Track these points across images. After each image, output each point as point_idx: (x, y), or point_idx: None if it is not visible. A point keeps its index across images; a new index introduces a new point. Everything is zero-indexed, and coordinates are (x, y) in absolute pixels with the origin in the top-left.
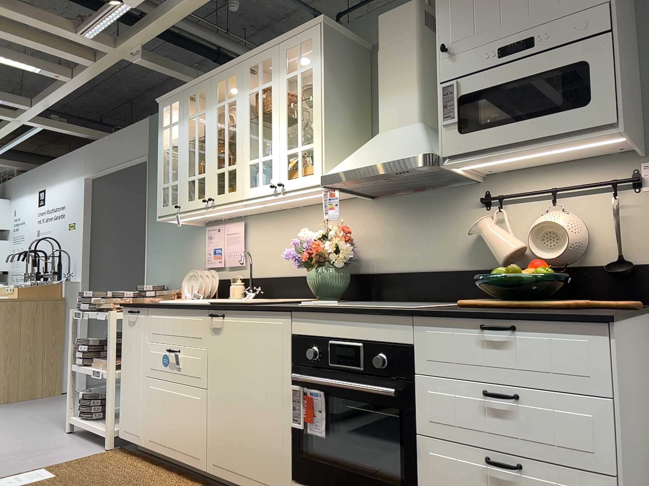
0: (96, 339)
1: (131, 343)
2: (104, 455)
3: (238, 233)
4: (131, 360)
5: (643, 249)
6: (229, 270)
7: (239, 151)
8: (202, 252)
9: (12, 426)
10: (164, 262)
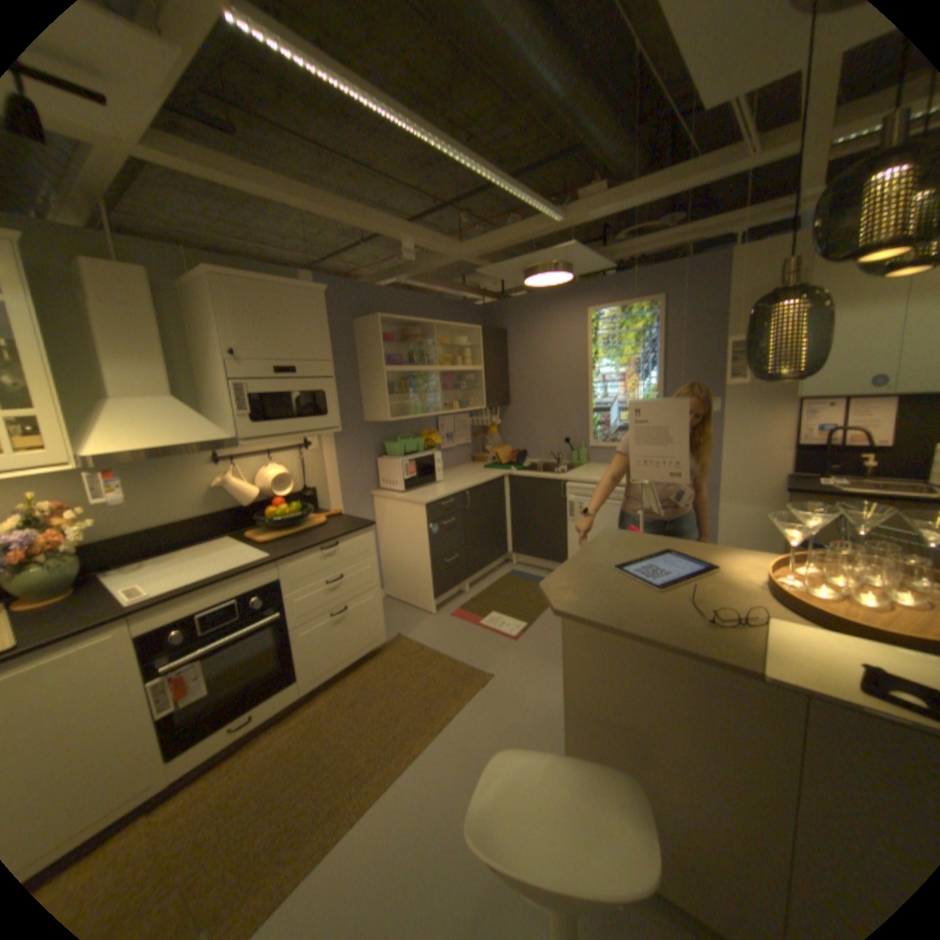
0: None
1: None
2: None
3: None
4: None
5: (313, 480)
6: None
7: None
8: None
9: None
10: None
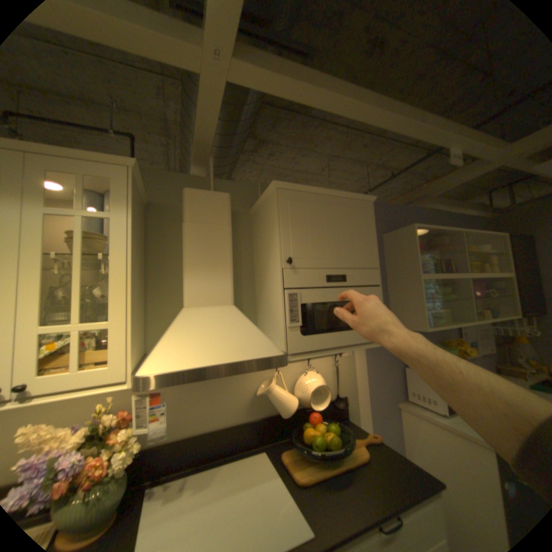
0: None
1: None
2: None
3: None
4: None
5: (344, 388)
6: None
7: None
8: None
9: None
10: None
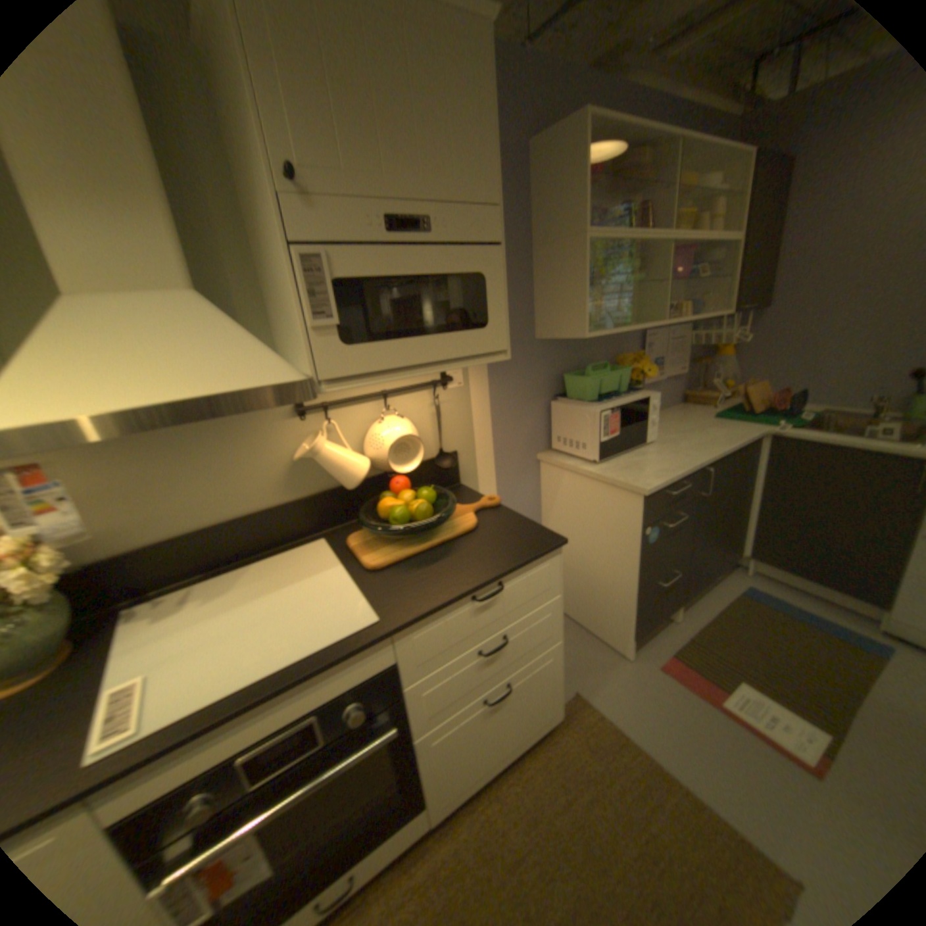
0: None
1: None
2: None
3: None
4: None
5: (452, 439)
6: None
7: None
8: None
9: None
10: None
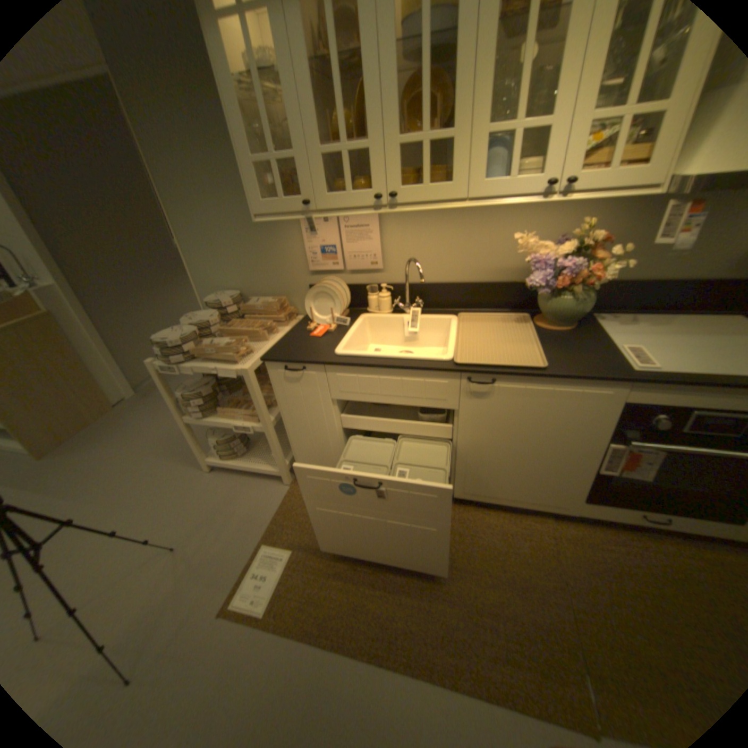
0: (202, 386)
1: (299, 401)
2: (296, 495)
3: (370, 228)
4: (303, 416)
5: None
6: (352, 274)
7: (467, 103)
8: (296, 250)
9: (124, 484)
10: (221, 262)
